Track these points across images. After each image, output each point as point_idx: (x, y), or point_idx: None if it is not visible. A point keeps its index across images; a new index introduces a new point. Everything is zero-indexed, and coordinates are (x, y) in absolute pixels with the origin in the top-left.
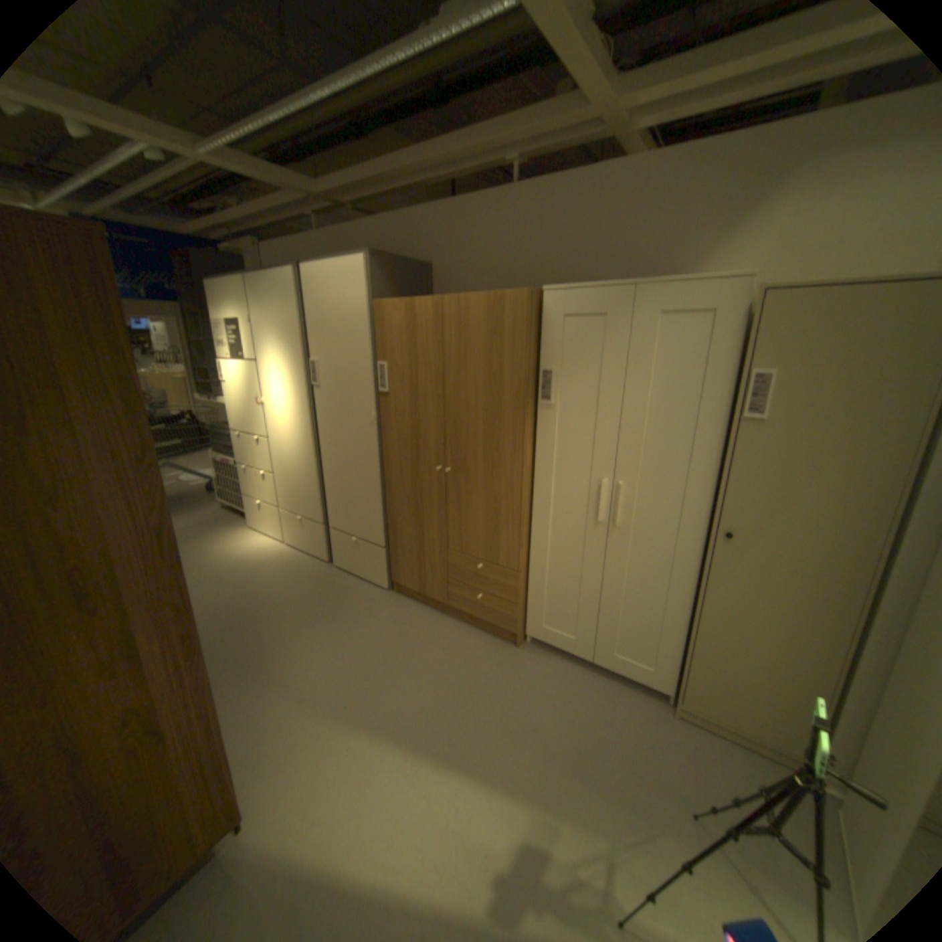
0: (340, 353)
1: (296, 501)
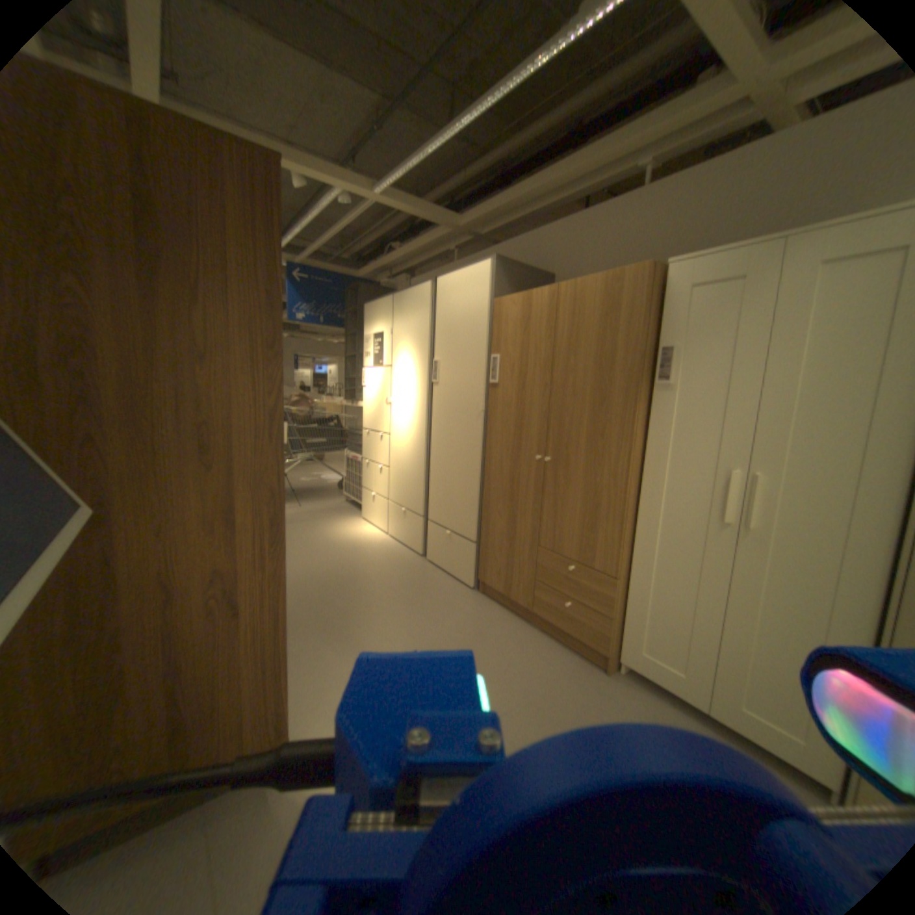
0: (456, 351)
1: (400, 494)
